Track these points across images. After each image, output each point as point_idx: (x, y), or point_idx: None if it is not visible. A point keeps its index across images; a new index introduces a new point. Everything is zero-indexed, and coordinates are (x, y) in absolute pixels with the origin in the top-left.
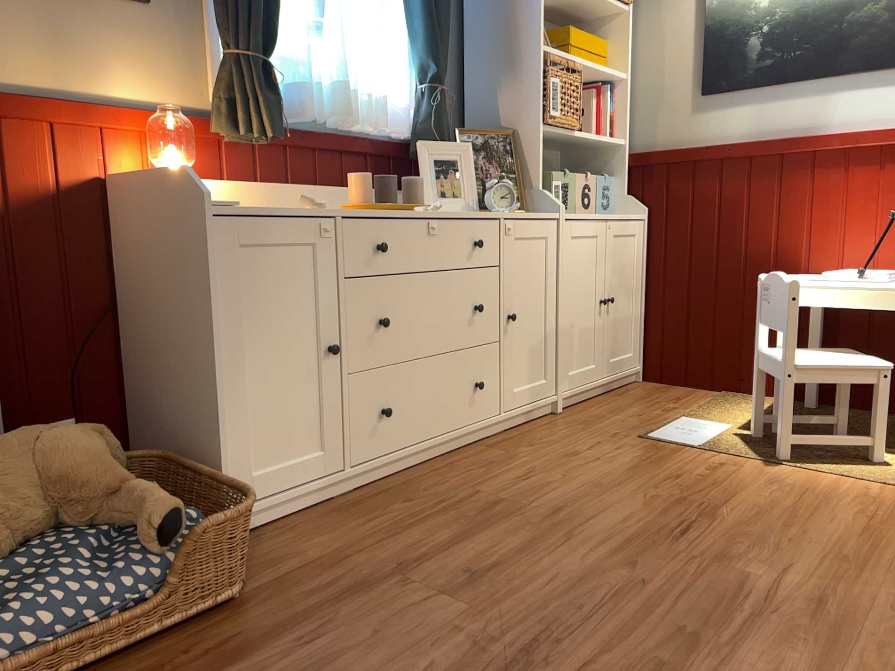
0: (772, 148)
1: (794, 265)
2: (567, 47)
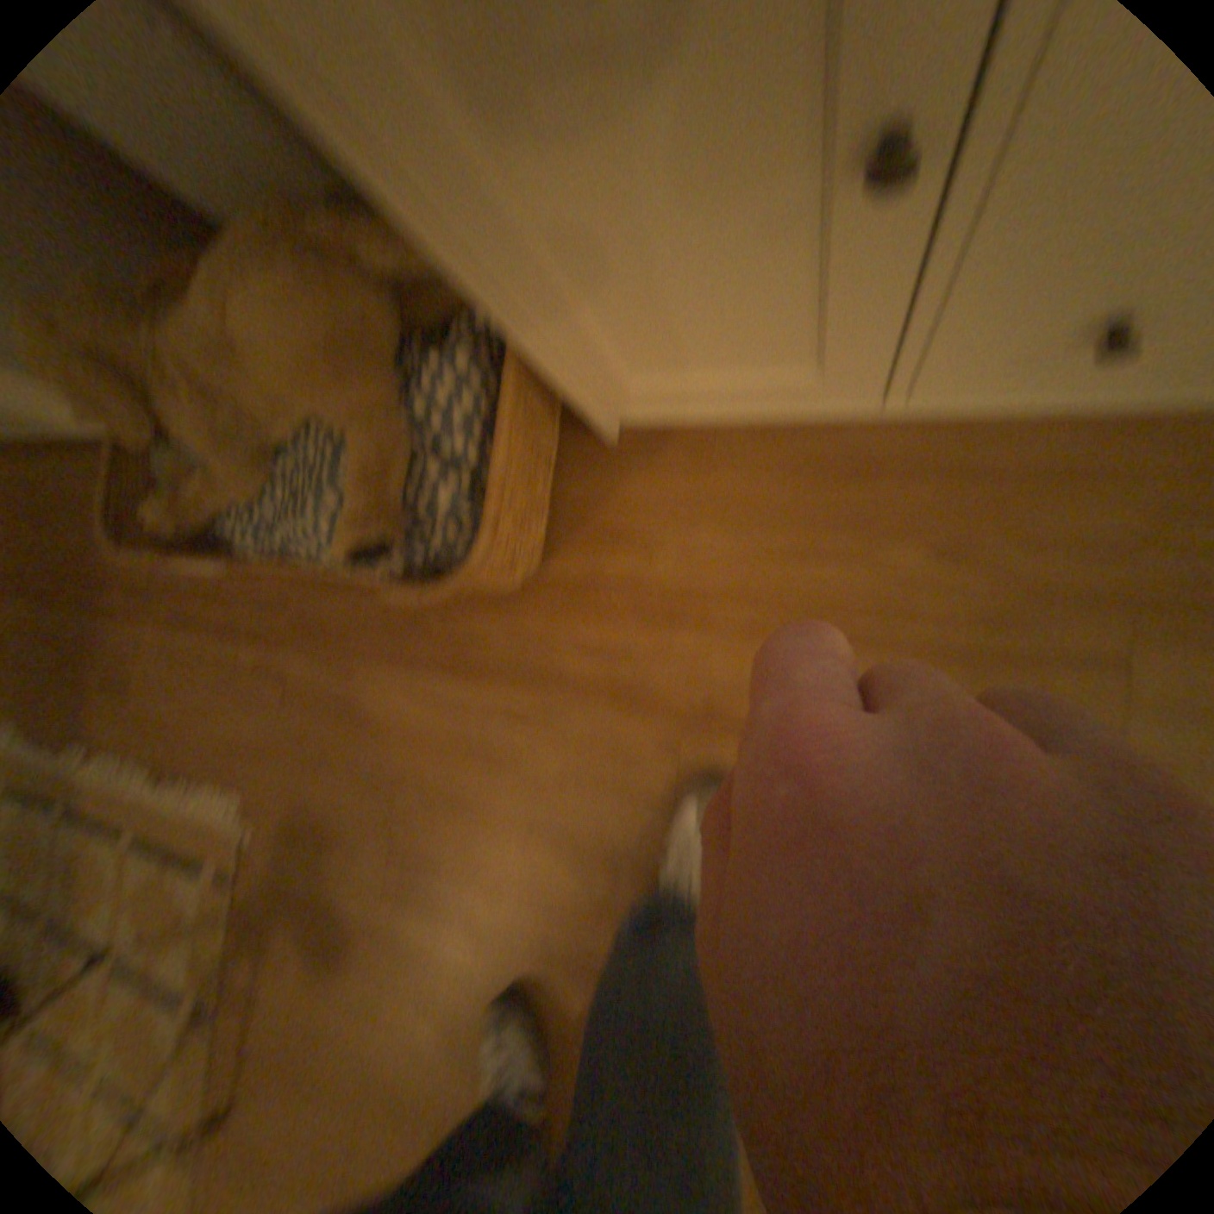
0: None
1: None
2: None
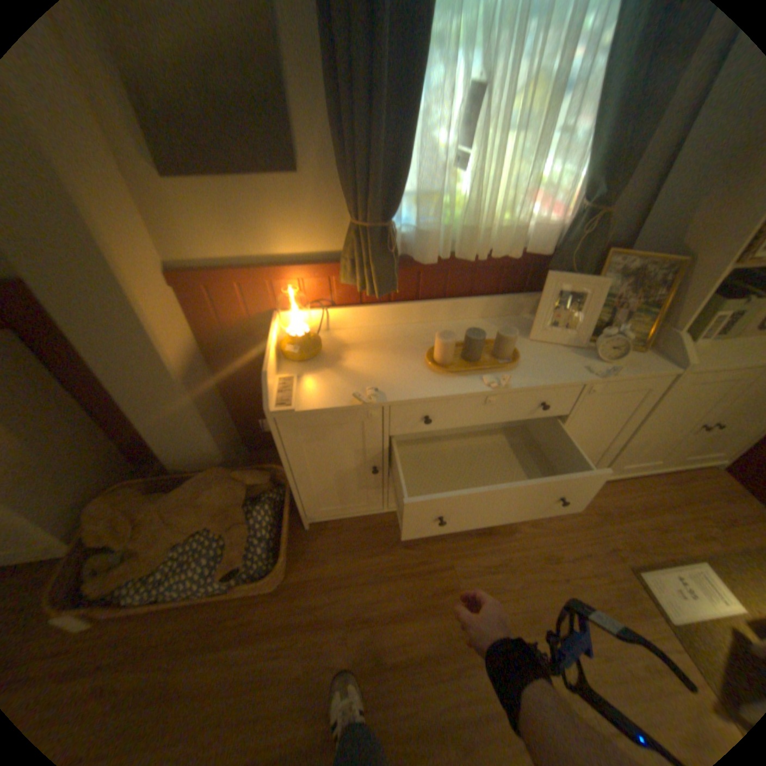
0: None
1: None
2: None
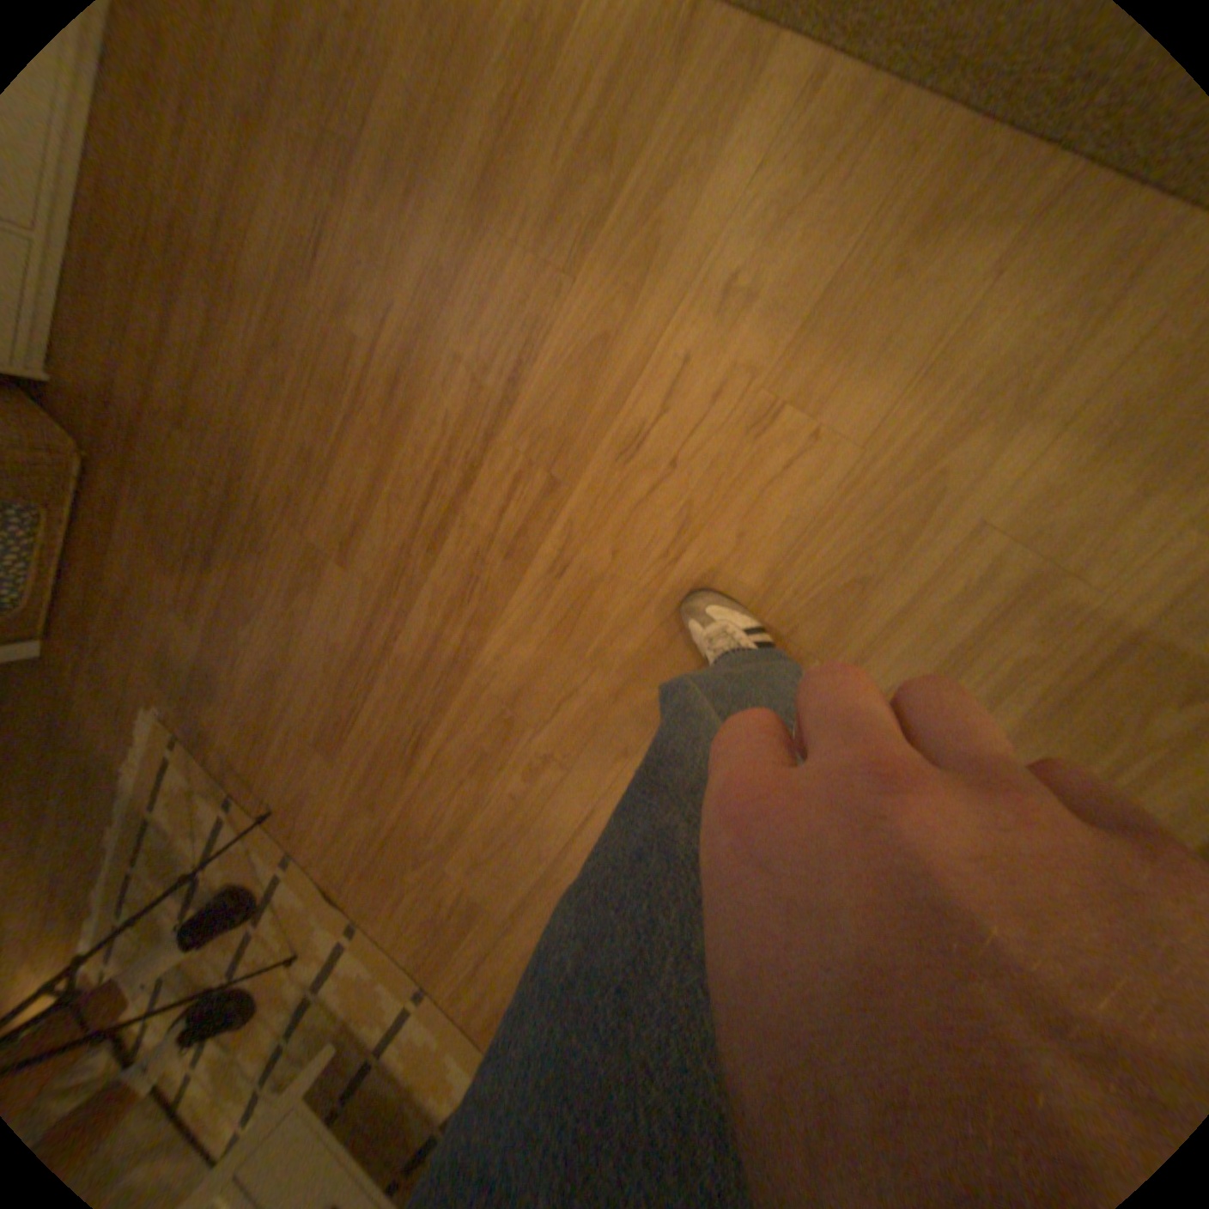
0: None
1: None
2: None
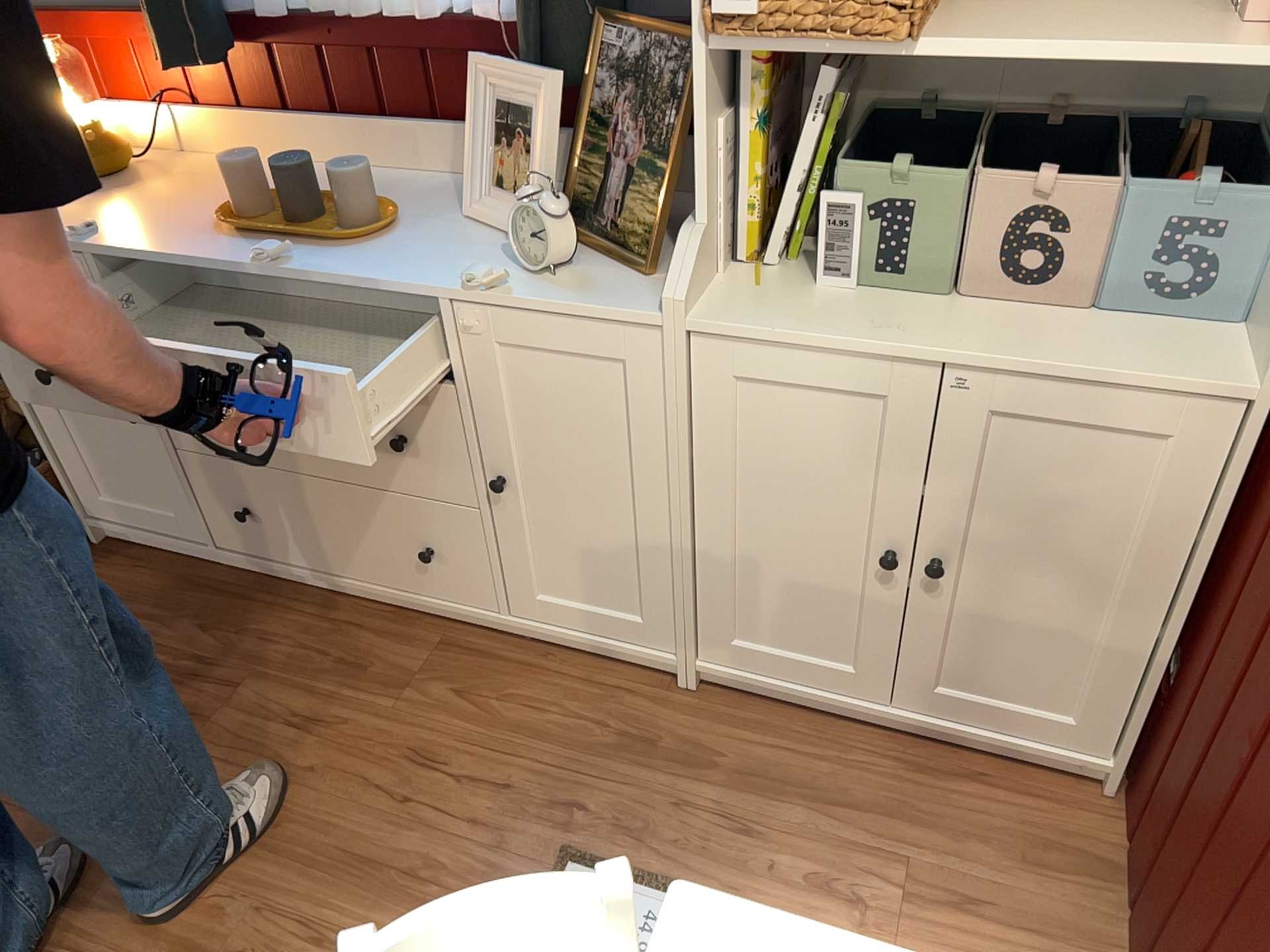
0: None
1: None
2: None
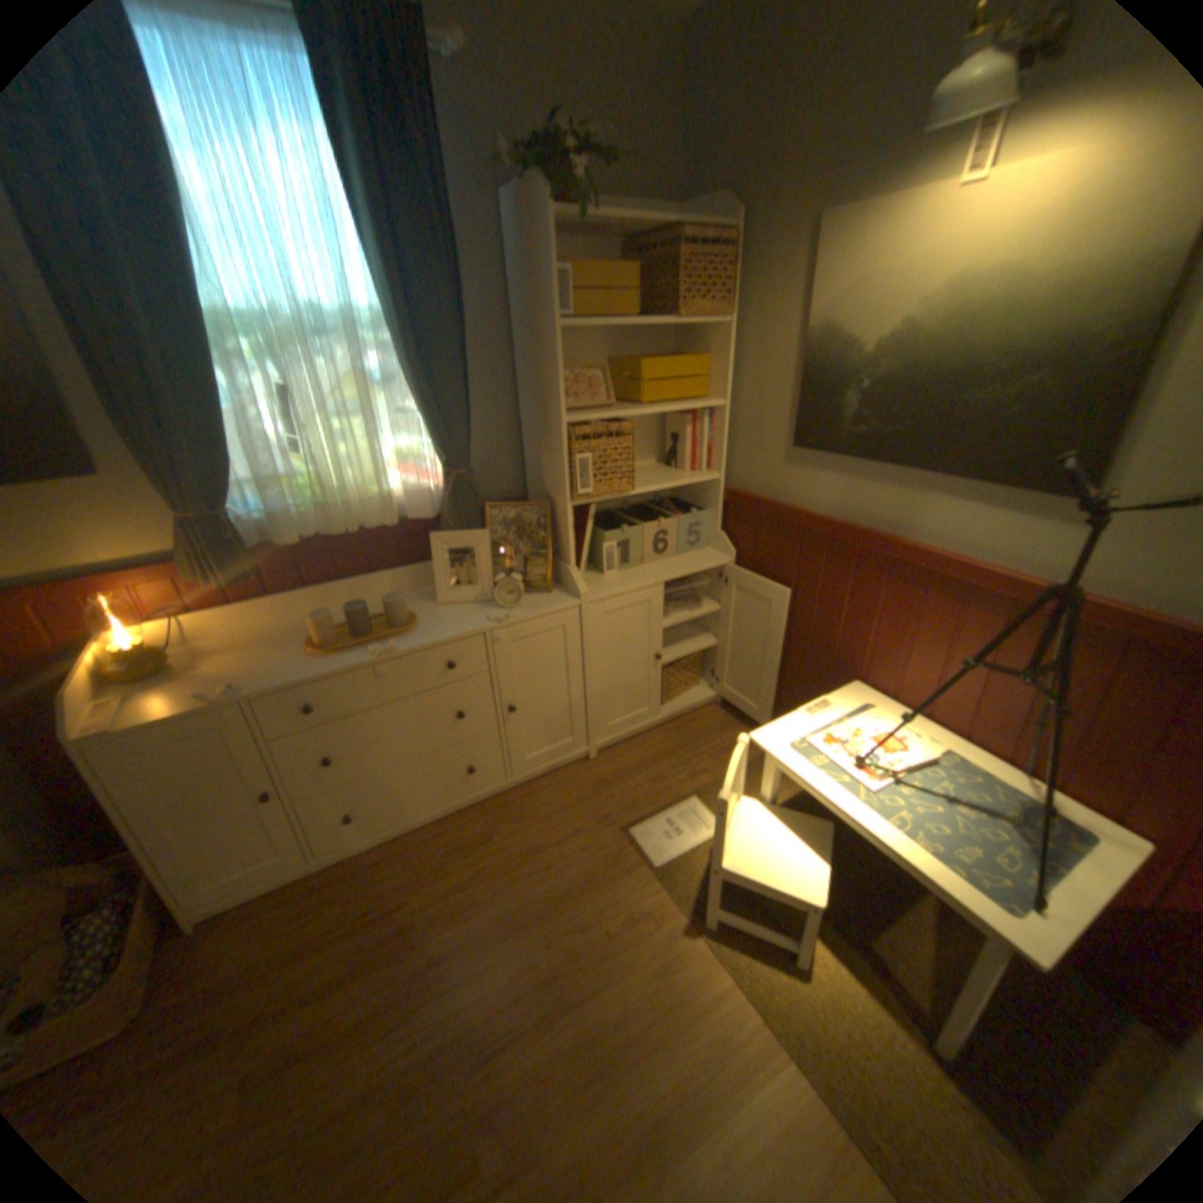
0: (852, 535)
1: (857, 668)
2: (639, 381)
